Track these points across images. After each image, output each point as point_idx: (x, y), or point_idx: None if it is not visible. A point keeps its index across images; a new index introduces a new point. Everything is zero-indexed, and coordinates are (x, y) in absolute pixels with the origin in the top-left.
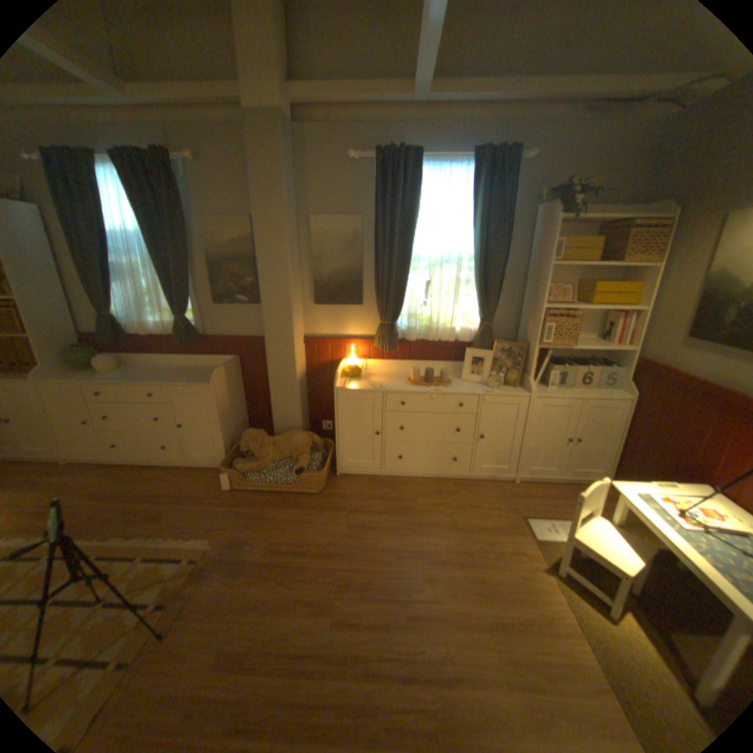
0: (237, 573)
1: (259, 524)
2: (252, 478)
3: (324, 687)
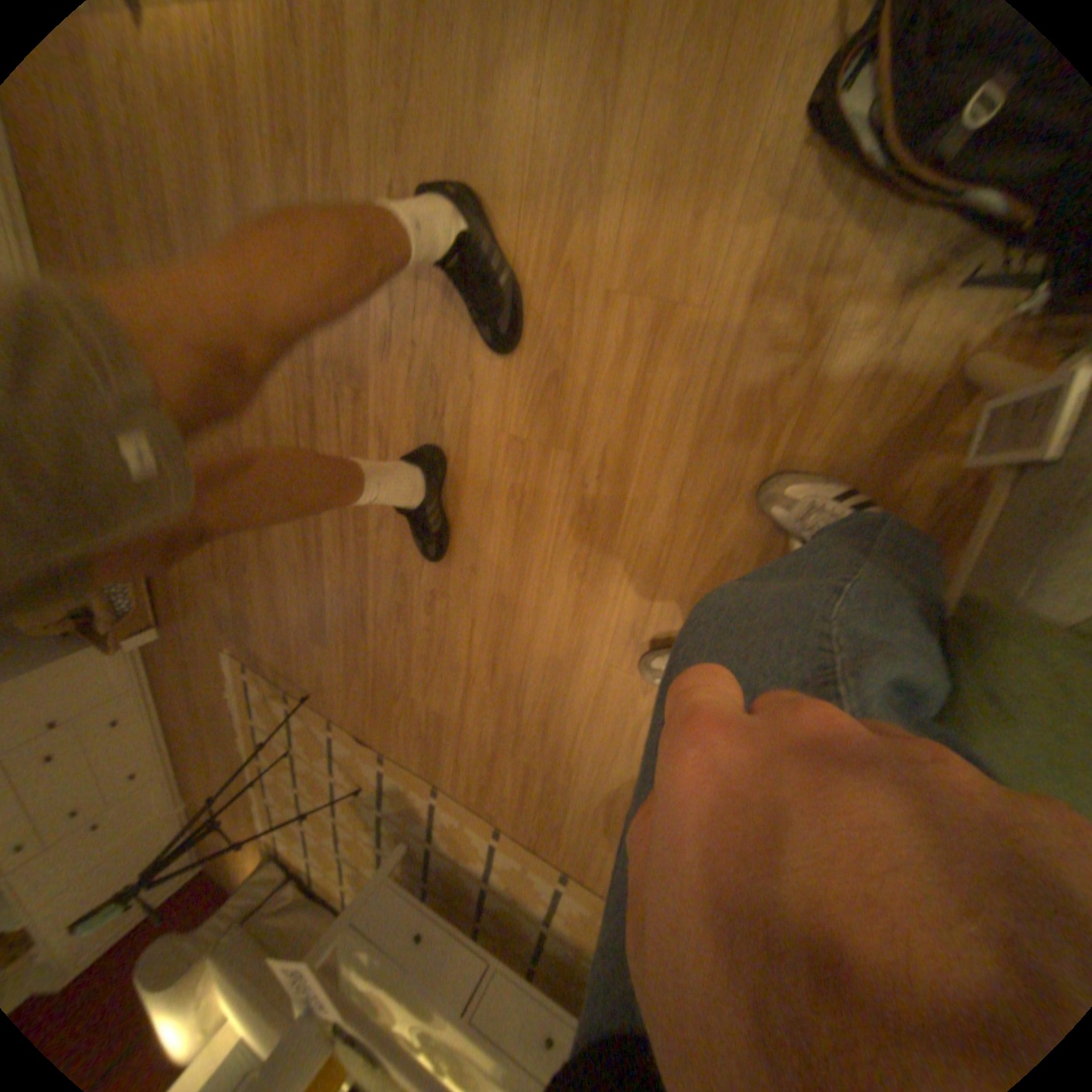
0: (237, 618)
1: (181, 587)
2: (113, 602)
3: (320, 527)
